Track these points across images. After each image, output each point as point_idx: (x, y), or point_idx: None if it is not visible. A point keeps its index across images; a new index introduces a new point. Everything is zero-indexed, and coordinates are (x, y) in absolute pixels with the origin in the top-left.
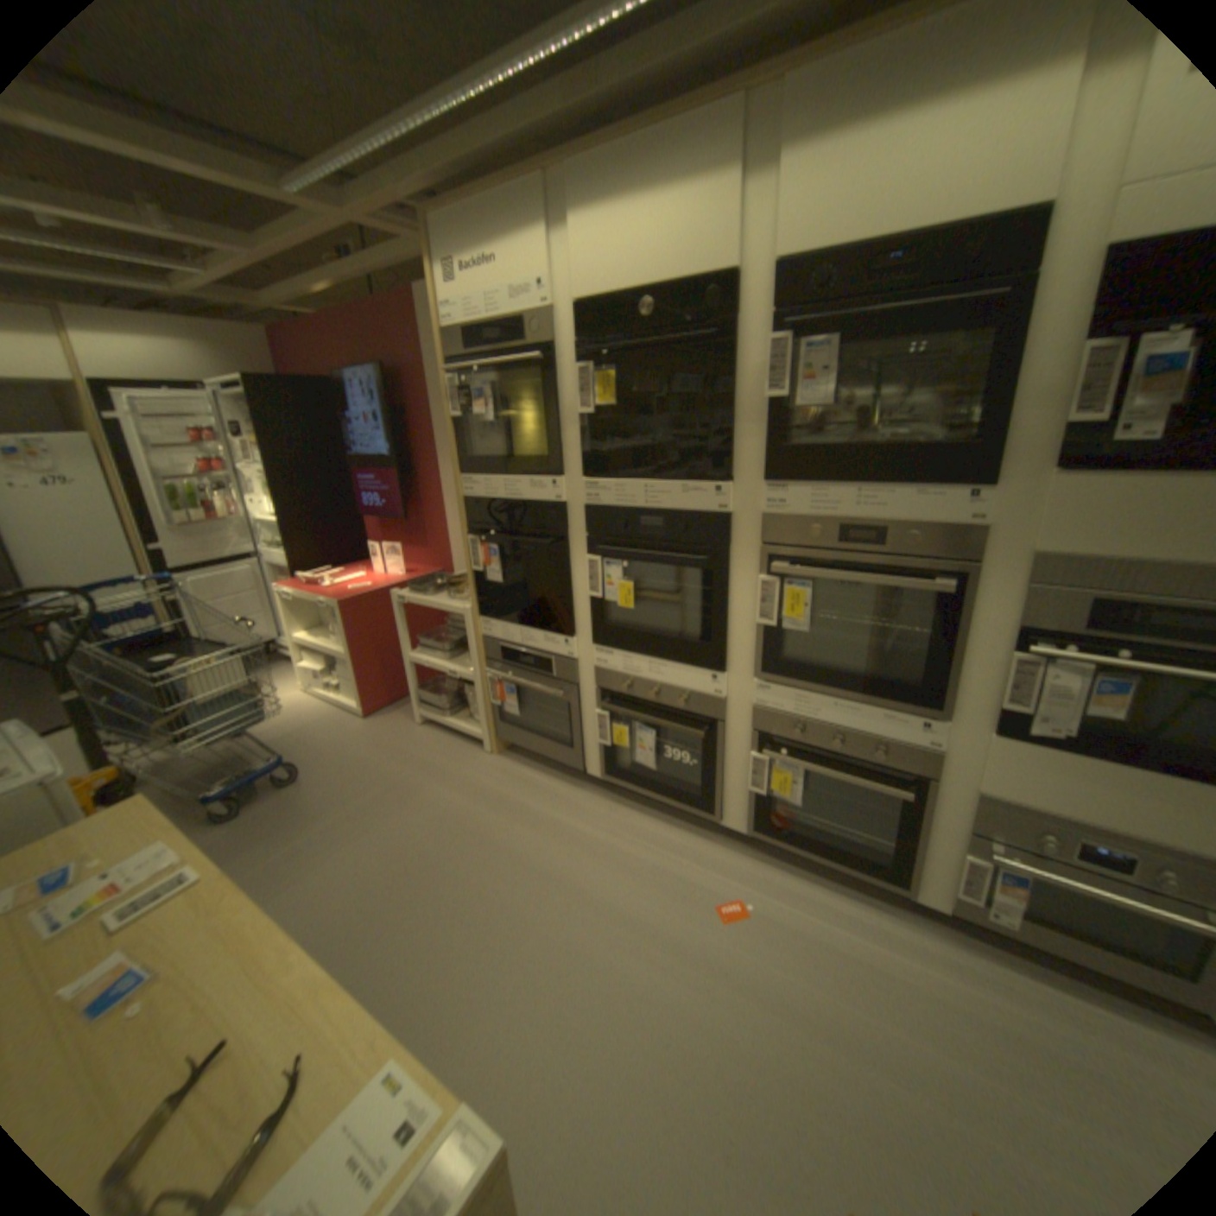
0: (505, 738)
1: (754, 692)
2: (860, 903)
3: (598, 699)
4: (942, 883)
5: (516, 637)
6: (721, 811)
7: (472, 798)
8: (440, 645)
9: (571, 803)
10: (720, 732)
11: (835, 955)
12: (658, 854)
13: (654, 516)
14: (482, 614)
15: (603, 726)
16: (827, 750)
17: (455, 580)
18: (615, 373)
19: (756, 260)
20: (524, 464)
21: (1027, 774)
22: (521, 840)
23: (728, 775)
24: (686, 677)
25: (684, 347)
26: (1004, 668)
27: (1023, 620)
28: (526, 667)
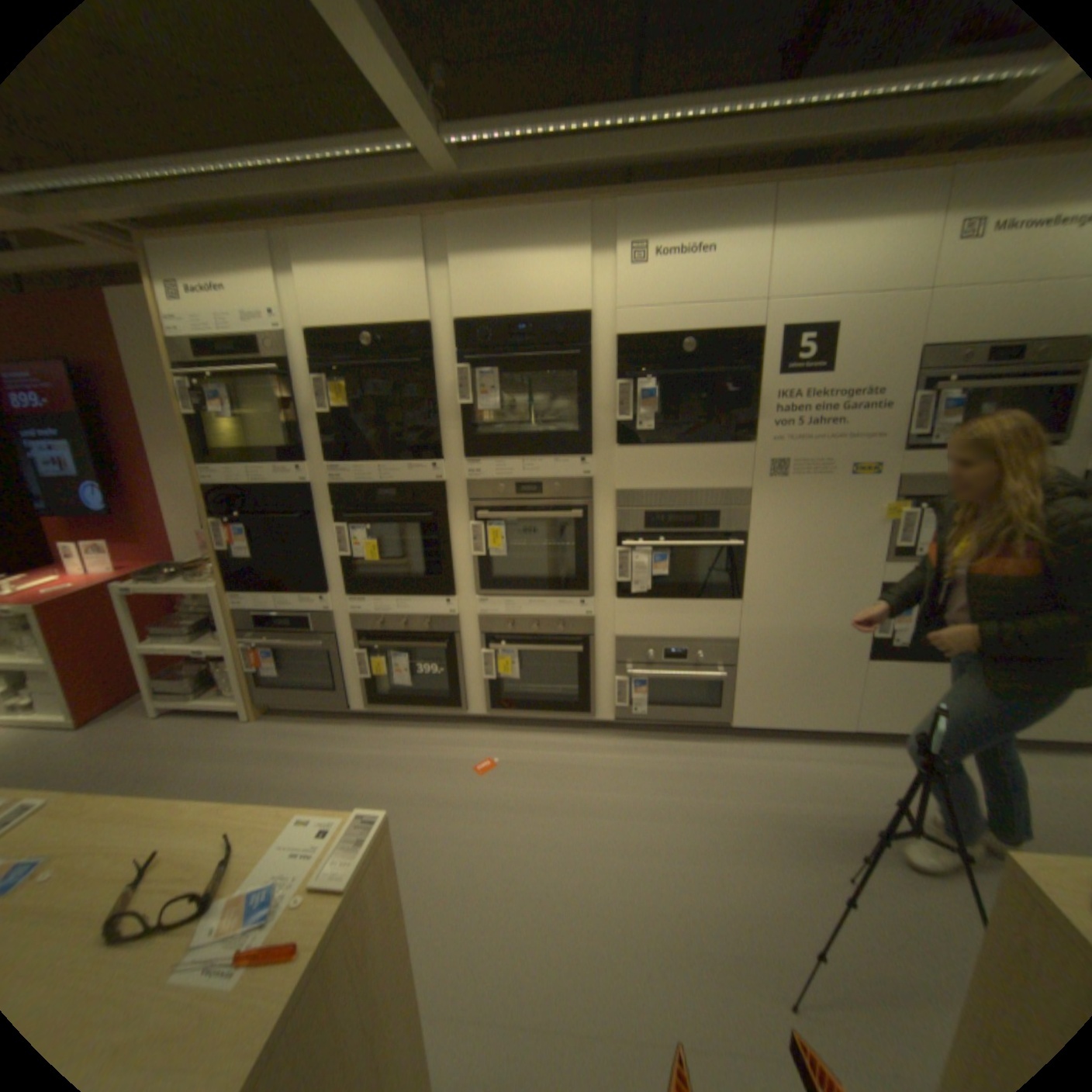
0: (262, 704)
1: (477, 606)
2: (563, 735)
3: (354, 641)
4: (605, 702)
5: (269, 604)
6: (465, 704)
7: (237, 762)
8: (174, 632)
9: (339, 738)
10: (457, 642)
11: (553, 768)
12: (421, 750)
13: (388, 489)
14: (228, 590)
15: (361, 663)
16: (529, 634)
17: (187, 567)
18: (346, 385)
19: (441, 320)
20: (266, 454)
21: (633, 618)
22: (298, 778)
23: (466, 674)
24: (426, 606)
25: (398, 370)
26: (612, 559)
27: (615, 530)
28: (282, 630)
